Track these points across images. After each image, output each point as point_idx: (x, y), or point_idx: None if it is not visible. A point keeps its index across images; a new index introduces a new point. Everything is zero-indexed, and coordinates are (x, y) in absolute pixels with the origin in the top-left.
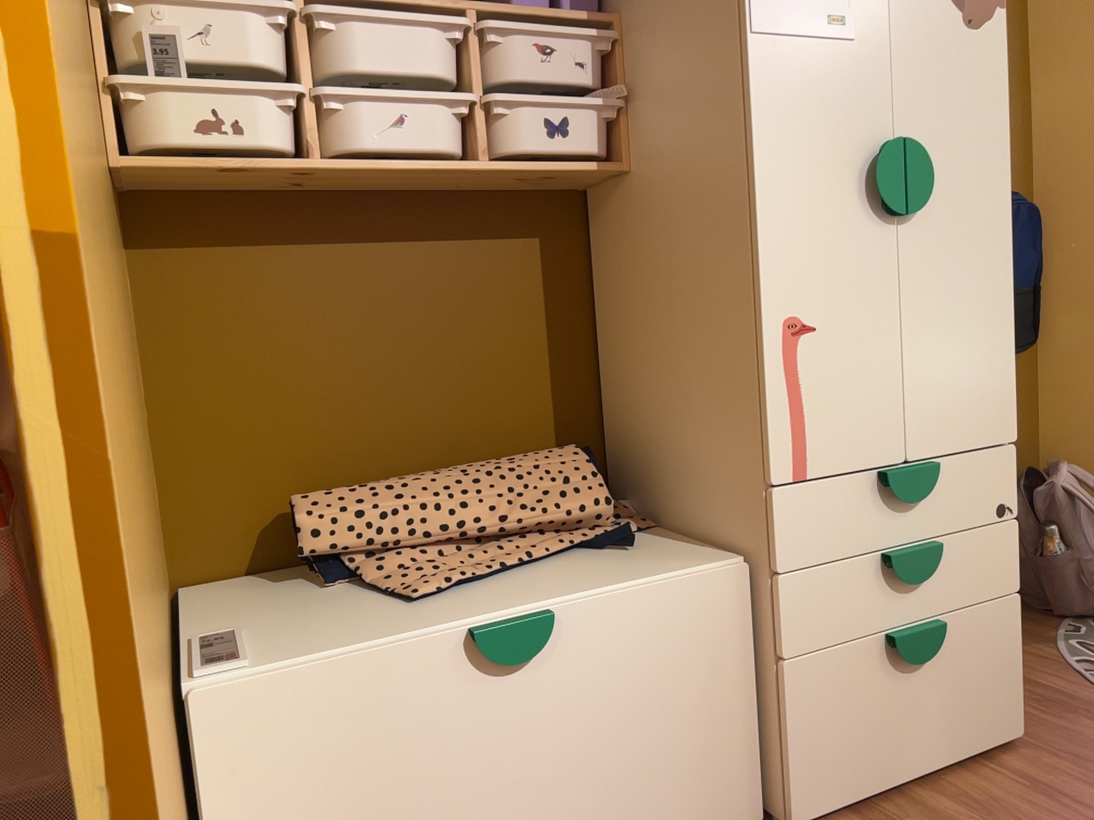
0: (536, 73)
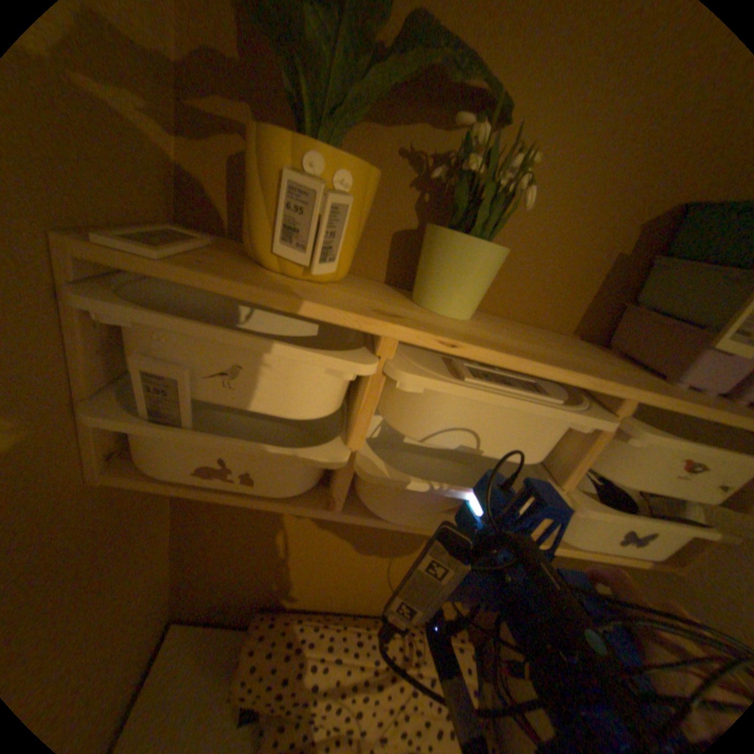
0: (661, 482)
